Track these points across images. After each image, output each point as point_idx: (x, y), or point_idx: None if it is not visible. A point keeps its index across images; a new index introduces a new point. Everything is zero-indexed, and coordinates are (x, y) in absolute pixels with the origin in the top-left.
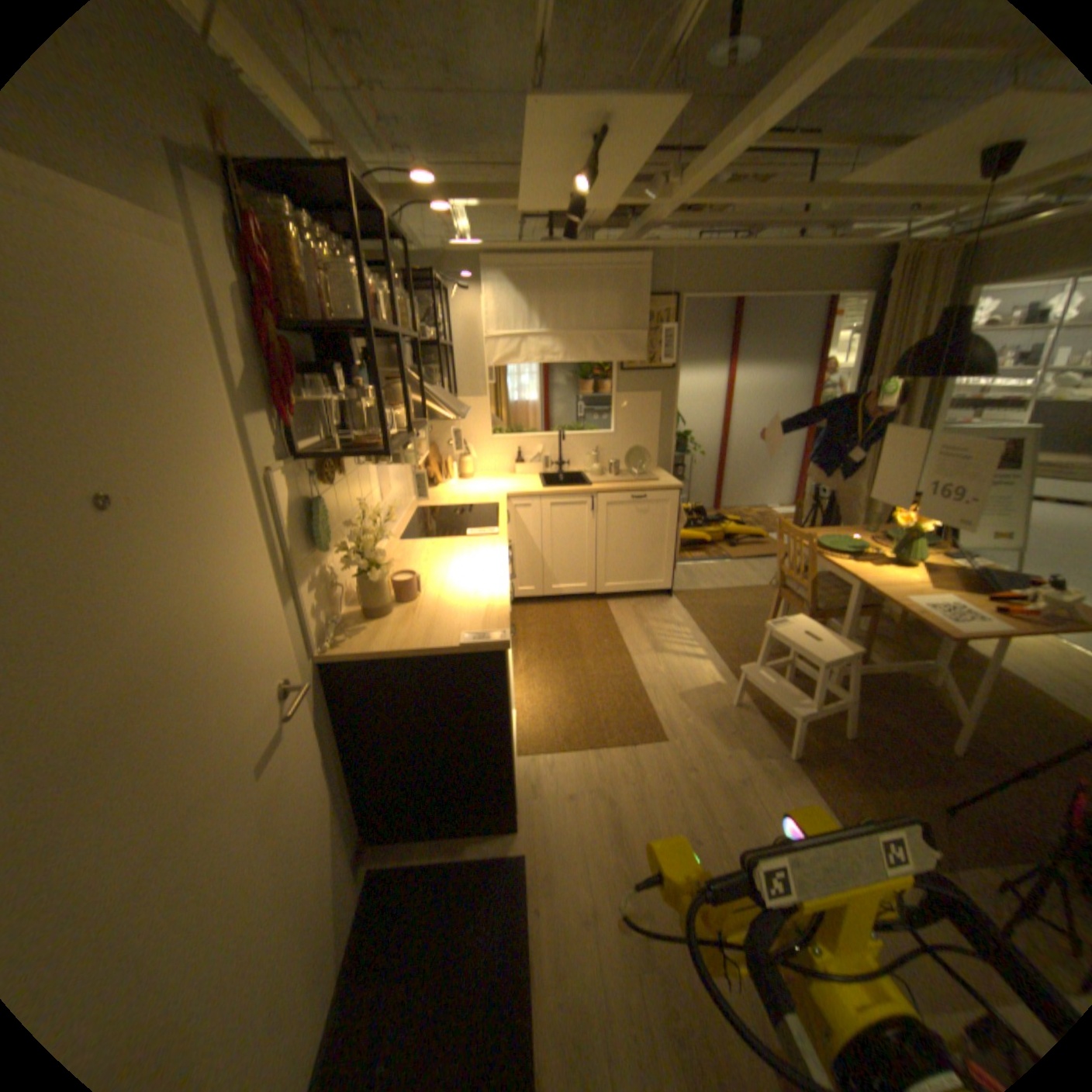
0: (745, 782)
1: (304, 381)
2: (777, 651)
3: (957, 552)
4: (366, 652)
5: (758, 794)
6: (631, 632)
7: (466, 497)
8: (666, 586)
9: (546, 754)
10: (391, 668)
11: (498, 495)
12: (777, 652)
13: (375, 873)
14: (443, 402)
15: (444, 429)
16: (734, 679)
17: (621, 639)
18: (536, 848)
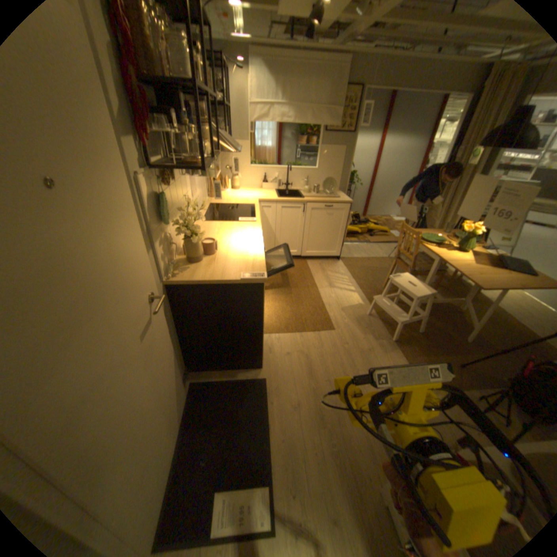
0: (370, 349)
1: (153, 119)
2: (389, 290)
3: (487, 246)
4: (191, 280)
5: (376, 355)
6: (318, 276)
7: (236, 200)
8: (336, 254)
9: (276, 333)
10: (204, 289)
11: (254, 199)
12: (389, 290)
13: (194, 384)
14: (228, 141)
15: (223, 159)
16: (368, 302)
17: (313, 280)
18: (271, 375)
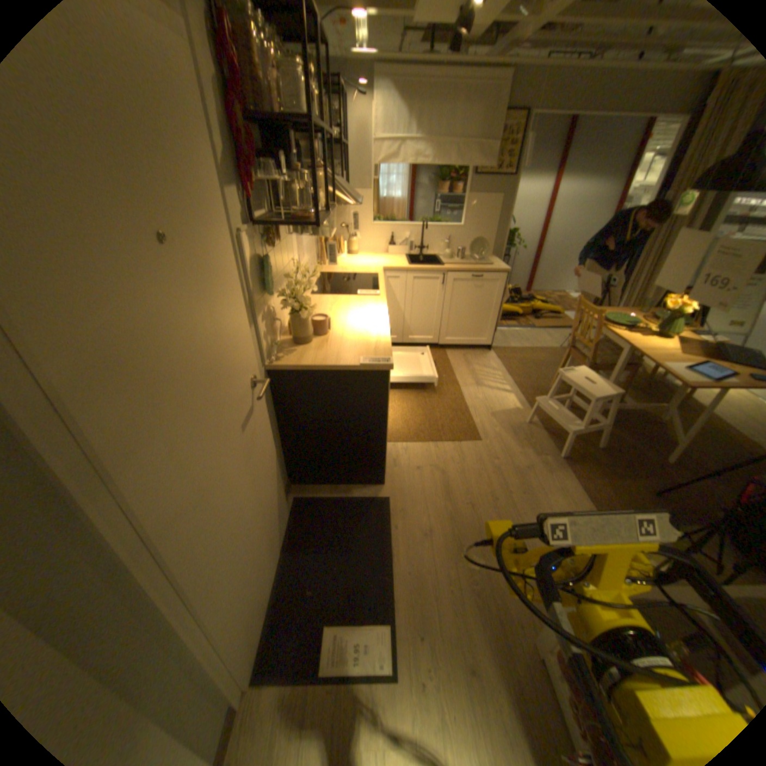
0: (528, 468)
1: (257, 164)
2: (559, 392)
3: (702, 332)
4: (298, 365)
5: (536, 475)
6: (460, 372)
7: (352, 268)
8: (486, 343)
9: (401, 443)
10: (313, 377)
11: (376, 268)
12: (559, 392)
13: (297, 500)
14: (345, 191)
15: (337, 215)
16: (528, 407)
17: (453, 376)
18: (395, 495)
